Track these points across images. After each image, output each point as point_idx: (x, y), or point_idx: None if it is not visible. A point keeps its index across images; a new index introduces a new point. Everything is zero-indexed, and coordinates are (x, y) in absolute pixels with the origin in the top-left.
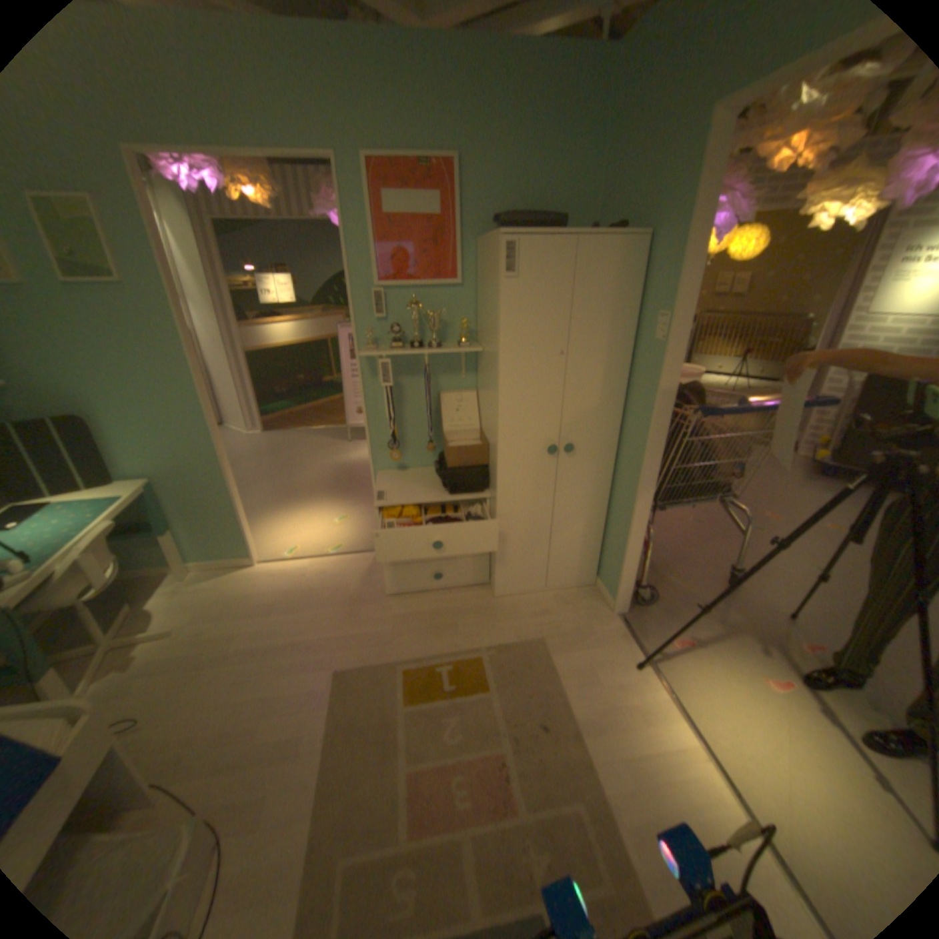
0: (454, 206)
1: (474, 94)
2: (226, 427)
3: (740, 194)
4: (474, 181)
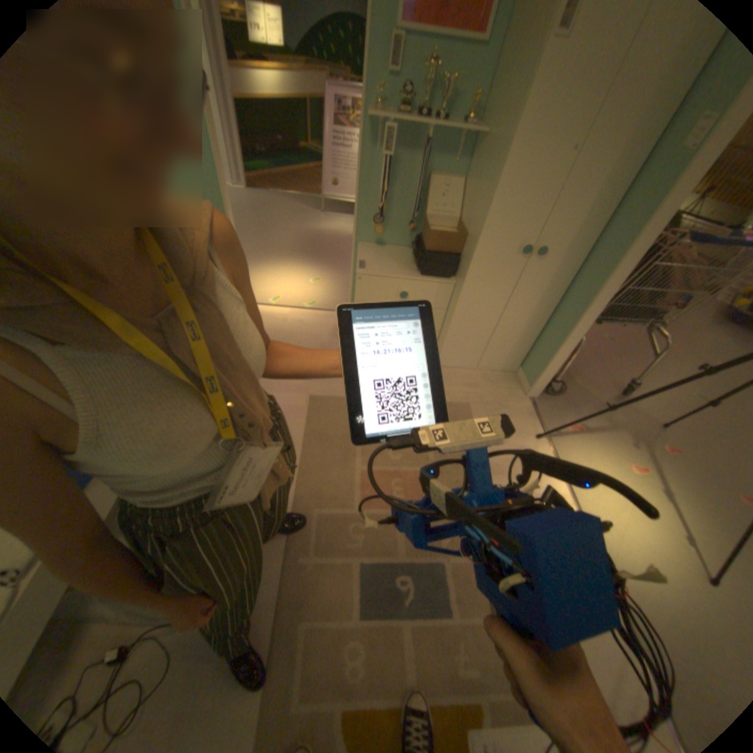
0: None
1: None
2: None
3: None
4: None
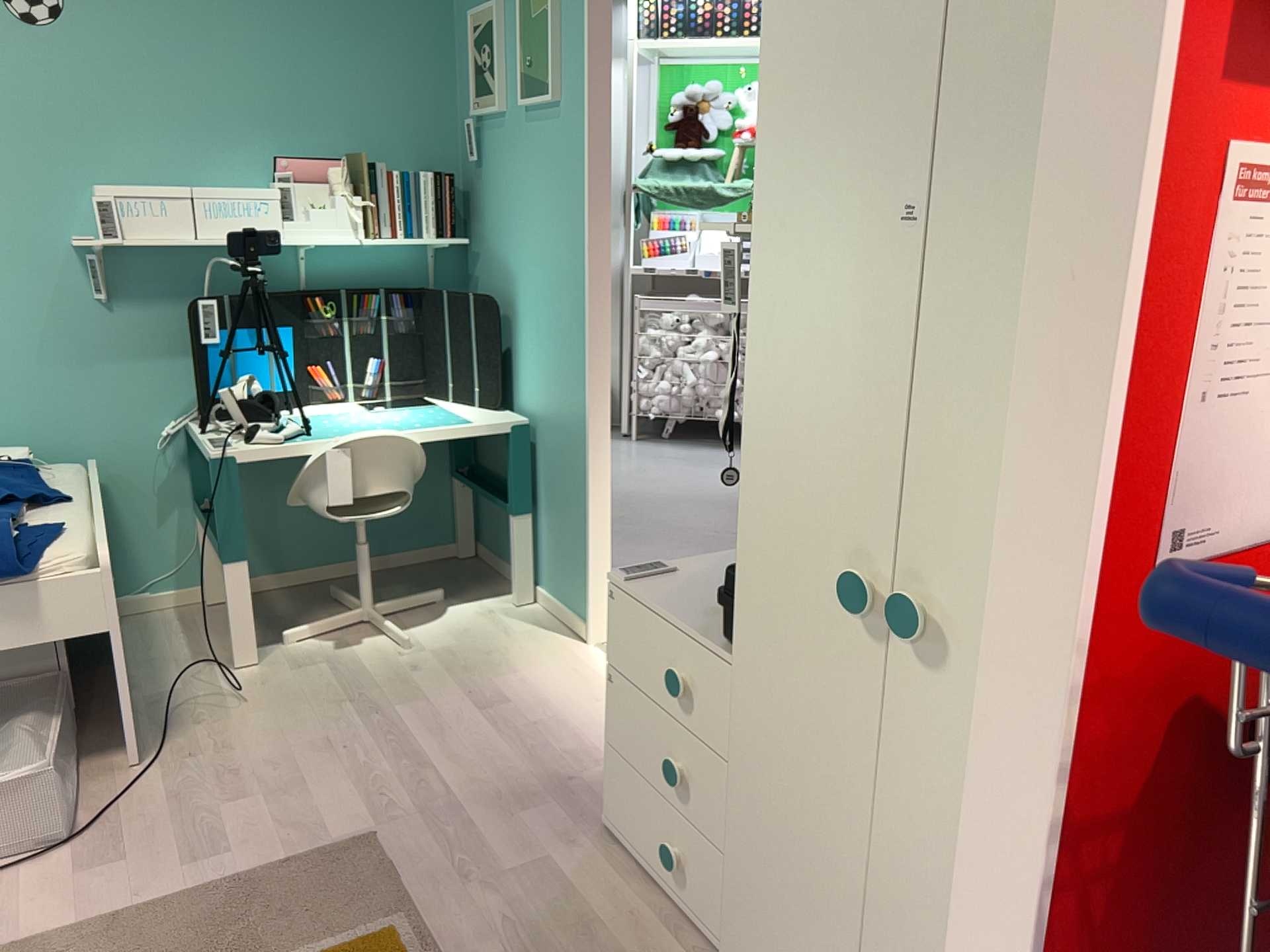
0: None
1: None
2: None
3: None
4: None
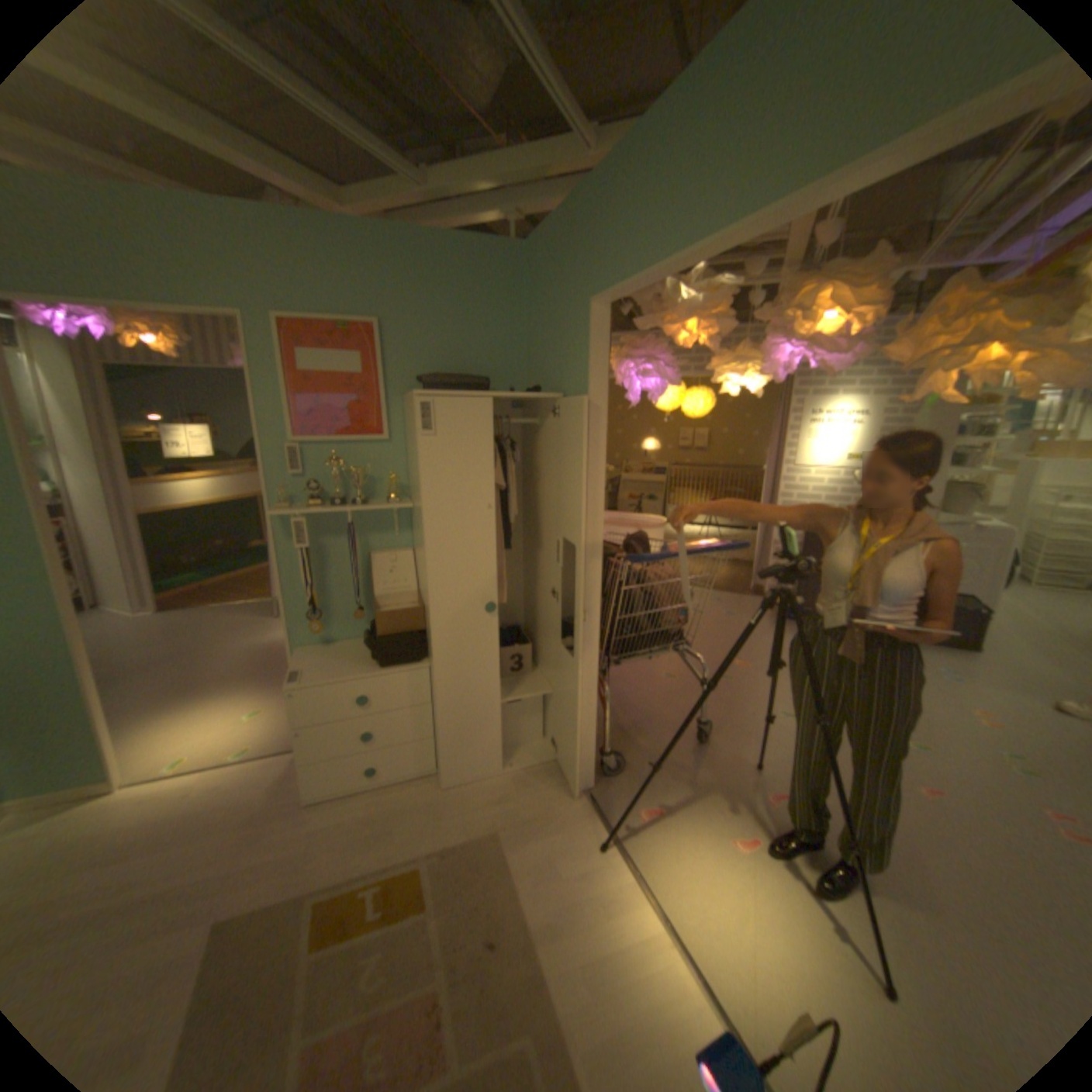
0: (377, 366)
1: (392, 271)
2: (103, 610)
3: (665, 364)
4: (397, 344)
